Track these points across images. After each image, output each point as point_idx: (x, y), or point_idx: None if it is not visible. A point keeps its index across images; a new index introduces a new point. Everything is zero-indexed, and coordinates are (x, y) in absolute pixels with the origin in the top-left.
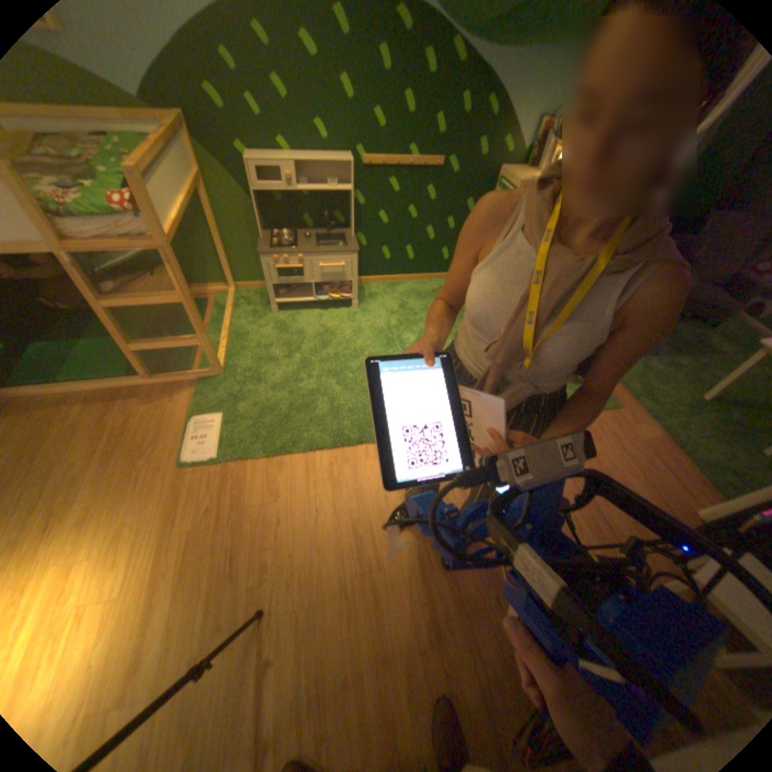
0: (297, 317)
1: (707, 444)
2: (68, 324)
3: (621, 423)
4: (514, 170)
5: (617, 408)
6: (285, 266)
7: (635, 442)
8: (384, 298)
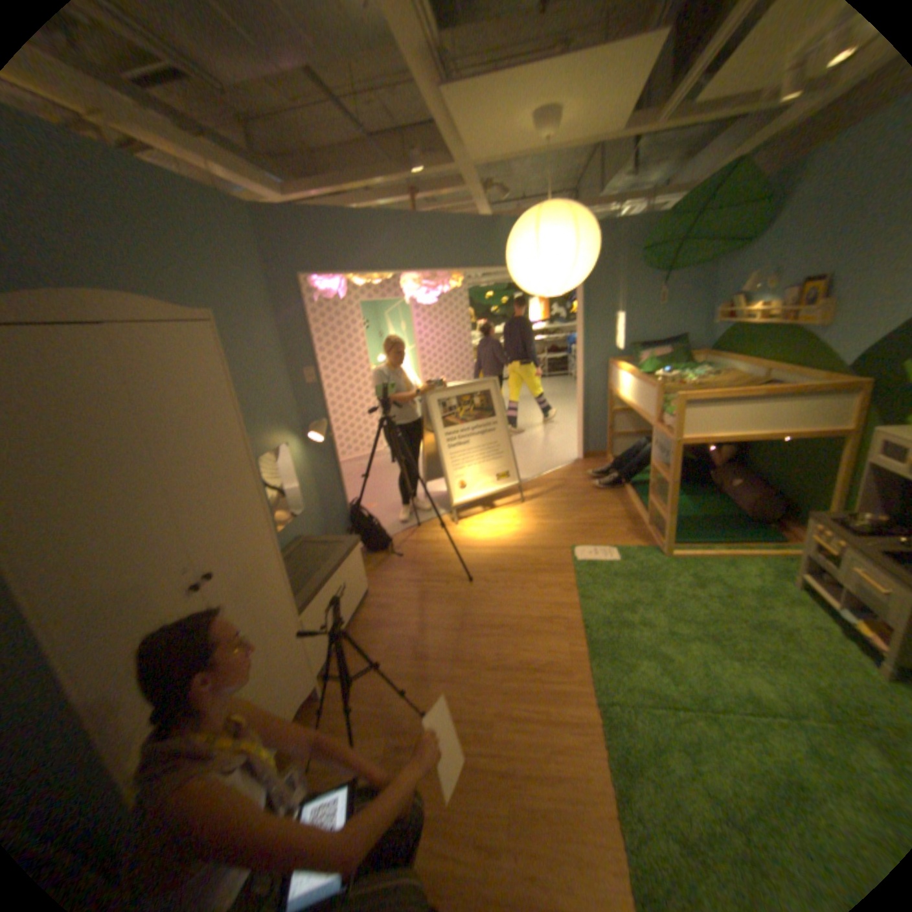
0: (804, 610)
1: None
2: (703, 491)
3: None
4: None
5: None
6: (823, 543)
7: None
8: None
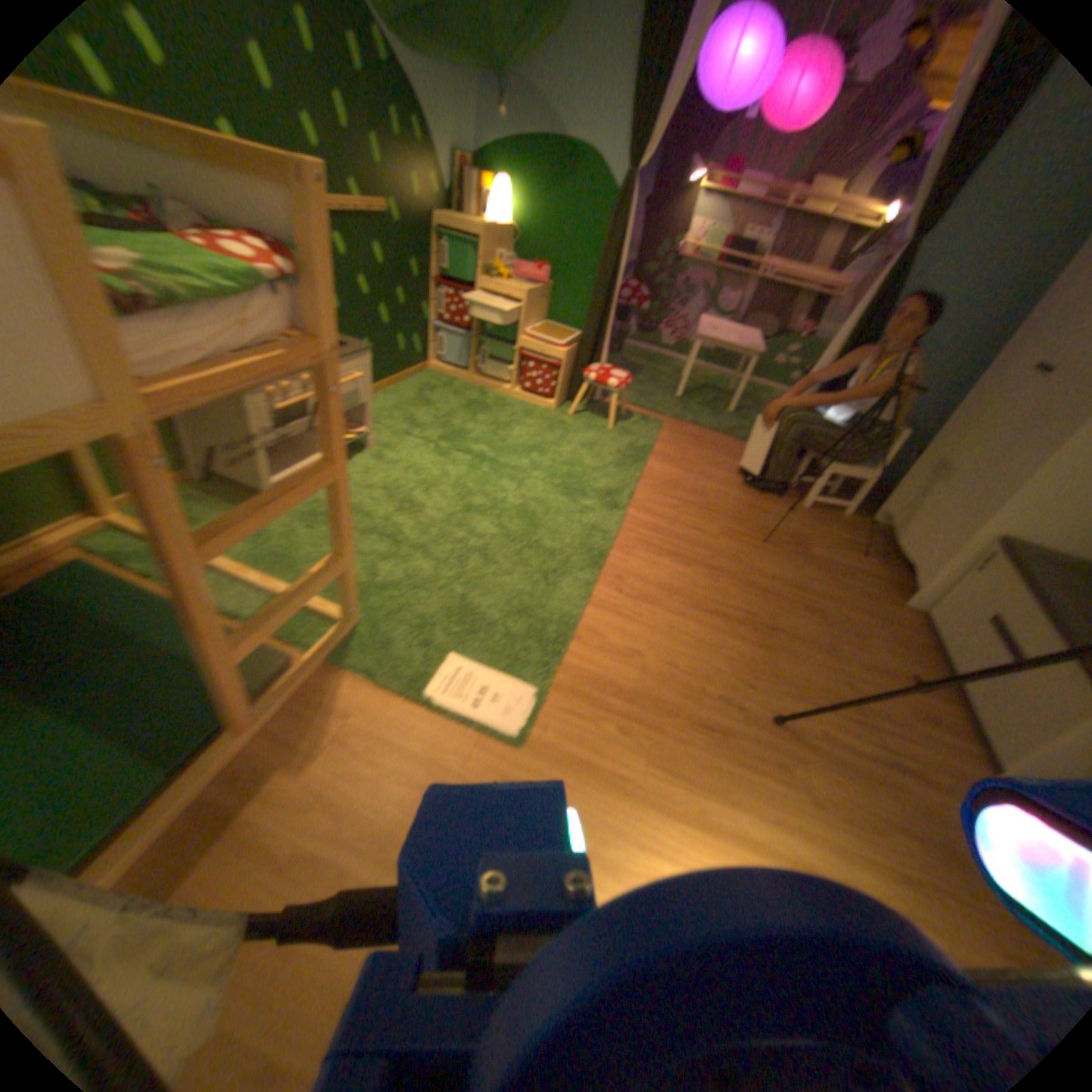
0: None
1: (707, 419)
2: None
3: (670, 431)
4: (446, 213)
5: (657, 422)
6: (282, 398)
7: (690, 437)
8: (378, 420)
